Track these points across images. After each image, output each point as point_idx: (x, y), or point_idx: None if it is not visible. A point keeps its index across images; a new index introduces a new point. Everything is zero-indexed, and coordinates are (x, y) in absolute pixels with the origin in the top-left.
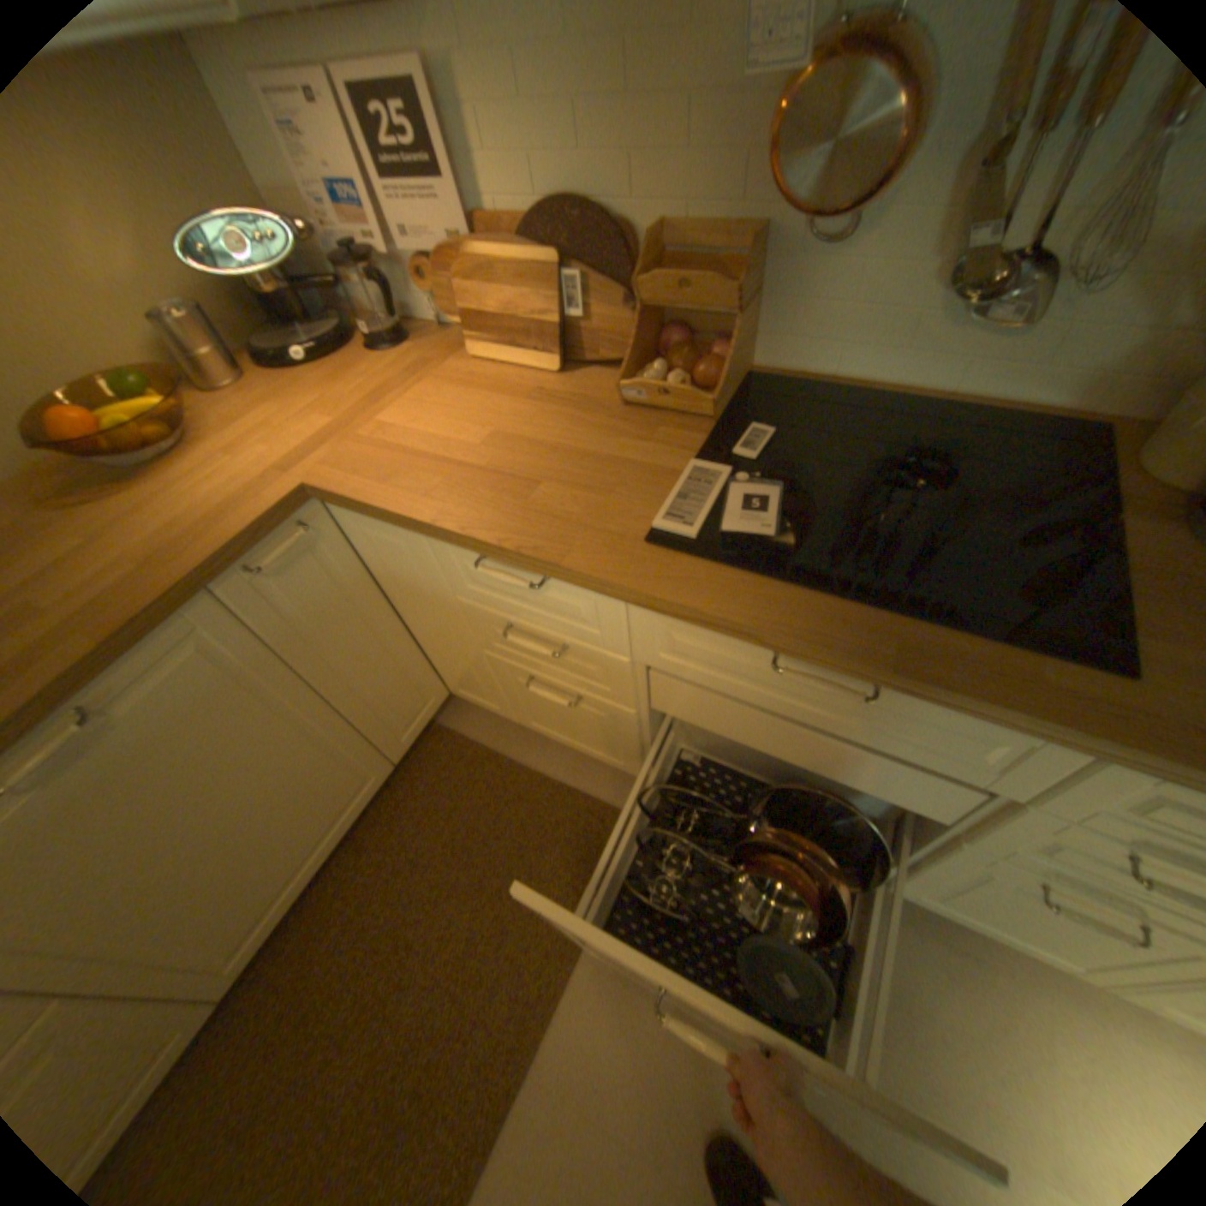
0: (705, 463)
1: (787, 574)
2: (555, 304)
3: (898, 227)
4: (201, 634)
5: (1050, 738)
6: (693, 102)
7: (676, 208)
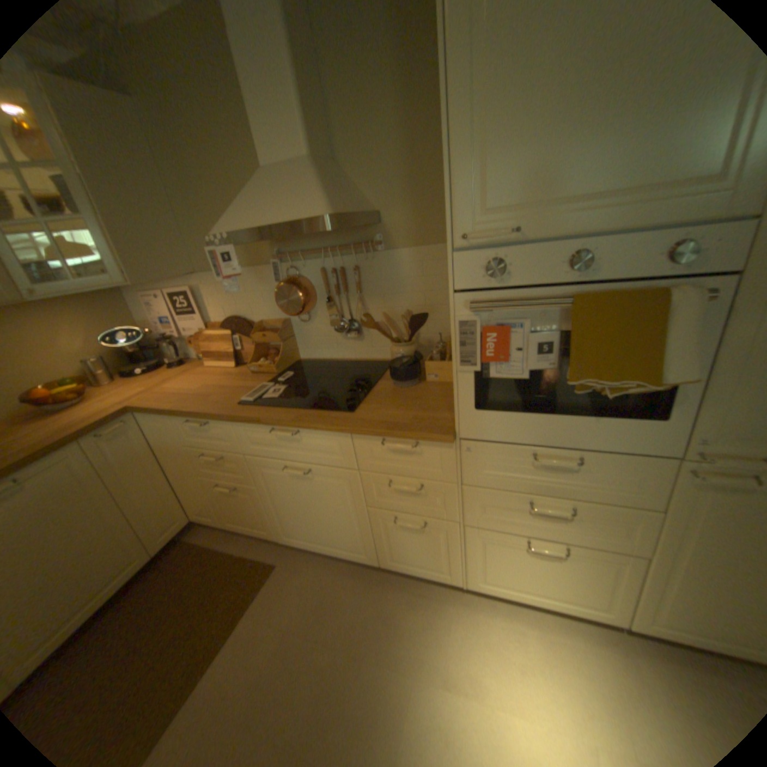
0: (266, 384)
1: (275, 406)
2: (231, 347)
3: (321, 318)
4: (70, 461)
5: (337, 435)
6: (262, 294)
7: (265, 318)
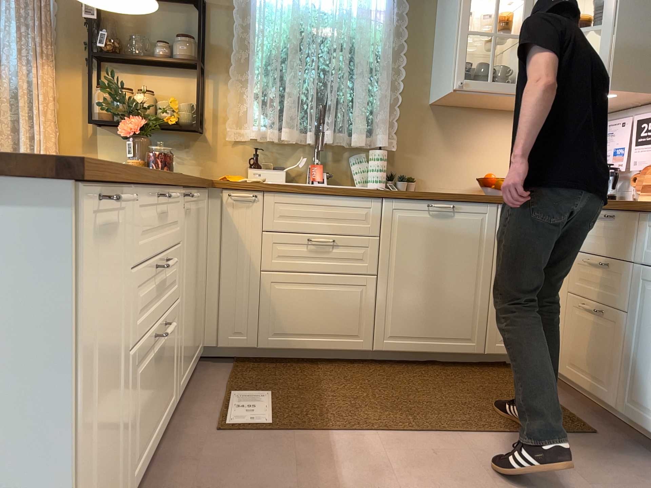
0: None
1: None
2: None
3: None
4: (487, 216)
5: None
6: None
7: None
